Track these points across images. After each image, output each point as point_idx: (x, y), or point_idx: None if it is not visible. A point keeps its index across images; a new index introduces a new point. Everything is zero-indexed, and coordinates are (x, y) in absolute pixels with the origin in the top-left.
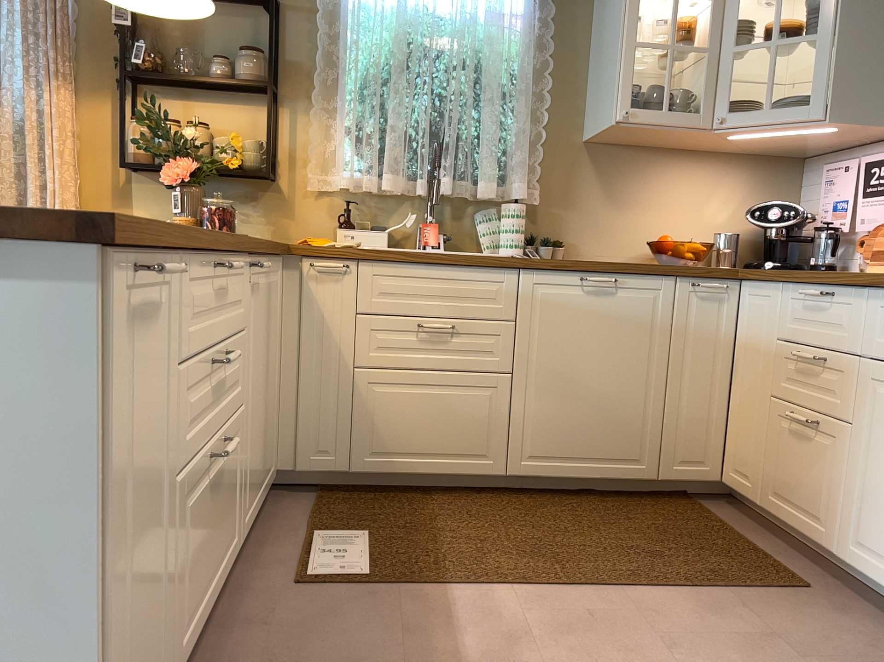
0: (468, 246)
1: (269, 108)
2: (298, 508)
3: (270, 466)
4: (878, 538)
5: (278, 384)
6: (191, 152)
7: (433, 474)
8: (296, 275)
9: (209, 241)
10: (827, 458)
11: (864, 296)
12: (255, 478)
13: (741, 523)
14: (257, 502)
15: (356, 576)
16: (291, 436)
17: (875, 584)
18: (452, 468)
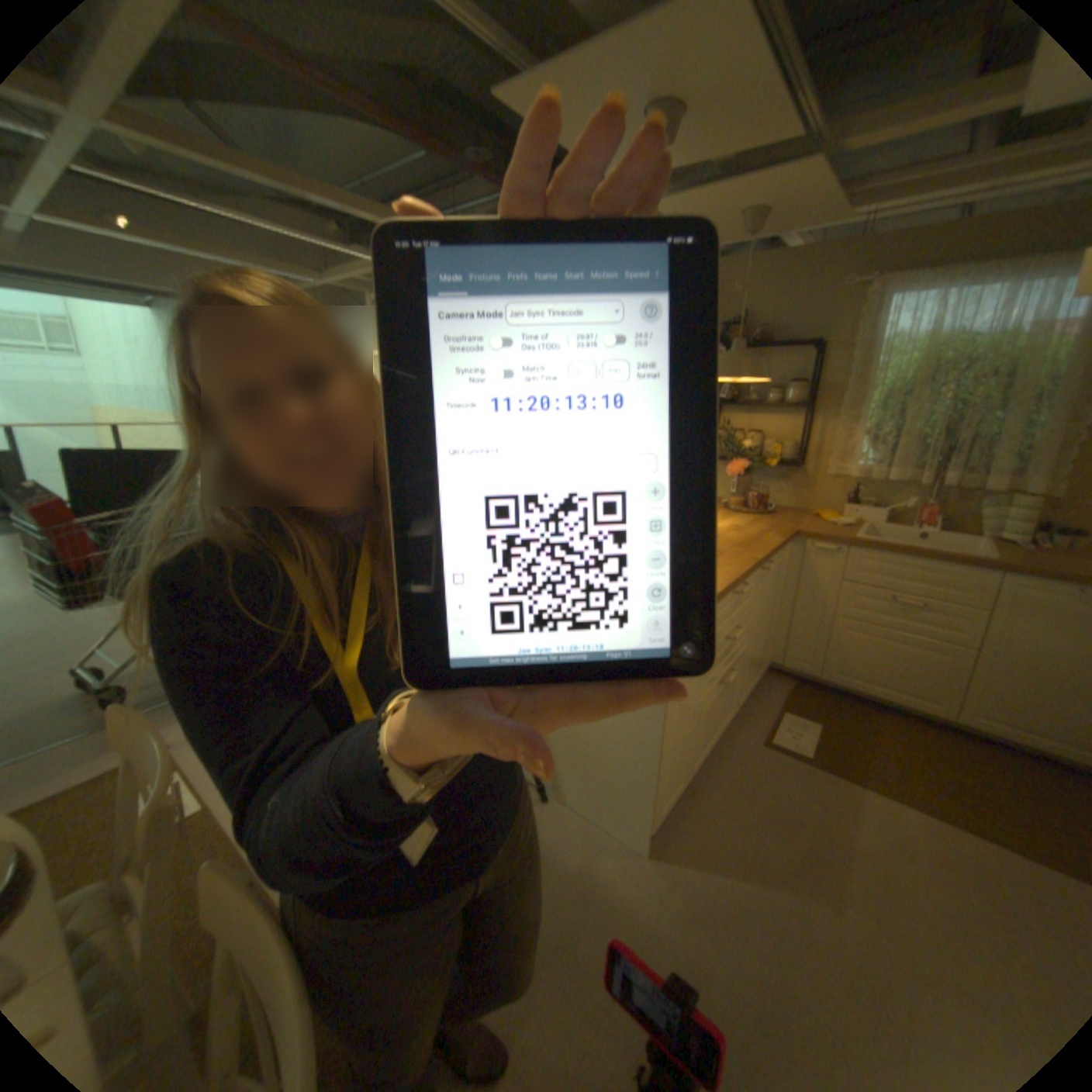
0: (969, 524)
1: (804, 415)
2: (780, 690)
3: (765, 663)
4: None
5: (778, 613)
6: (745, 453)
7: (888, 700)
8: (802, 548)
9: (735, 581)
10: None
11: None
12: (753, 674)
13: None
14: (753, 686)
15: (804, 755)
16: (784, 645)
17: None
18: (905, 701)
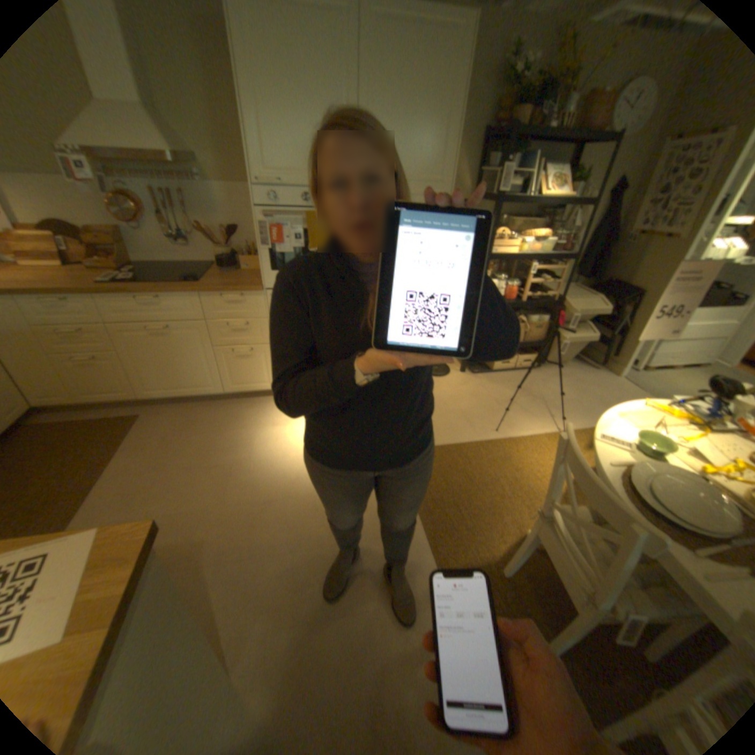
0: None
1: None
2: None
3: None
4: (151, 384)
5: None
6: None
7: None
8: None
9: None
10: (106, 368)
11: (86, 297)
12: None
13: (64, 417)
14: None
15: None
16: None
17: (158, 398)
18: None
